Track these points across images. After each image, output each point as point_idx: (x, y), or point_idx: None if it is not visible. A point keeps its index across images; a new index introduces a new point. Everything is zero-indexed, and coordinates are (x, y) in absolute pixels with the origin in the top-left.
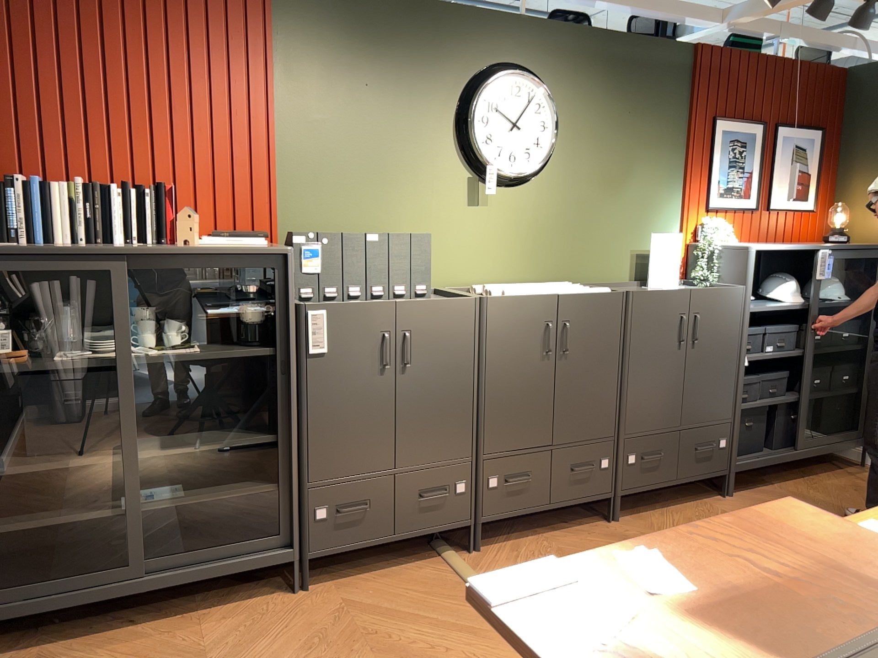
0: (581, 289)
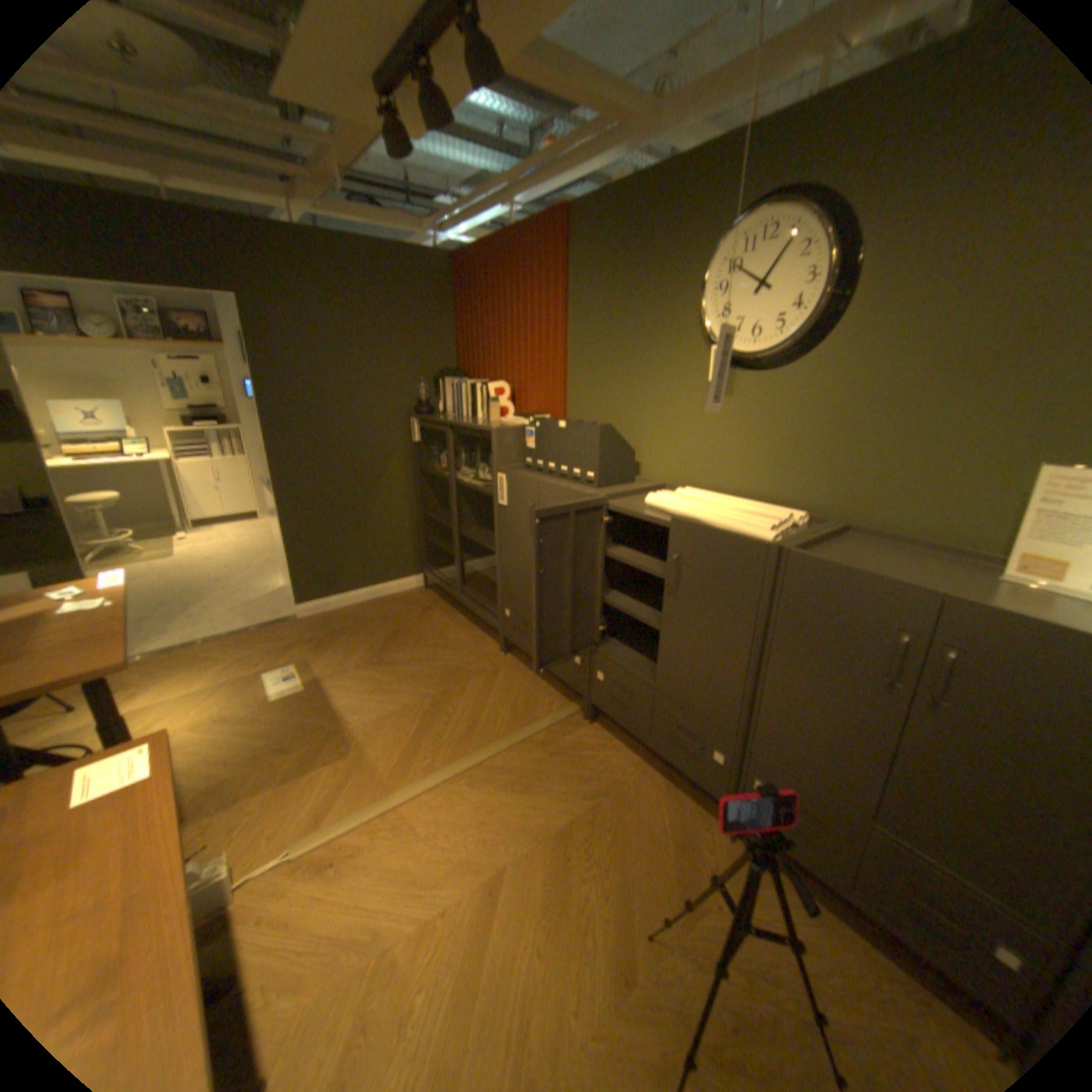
0: (731, 521)
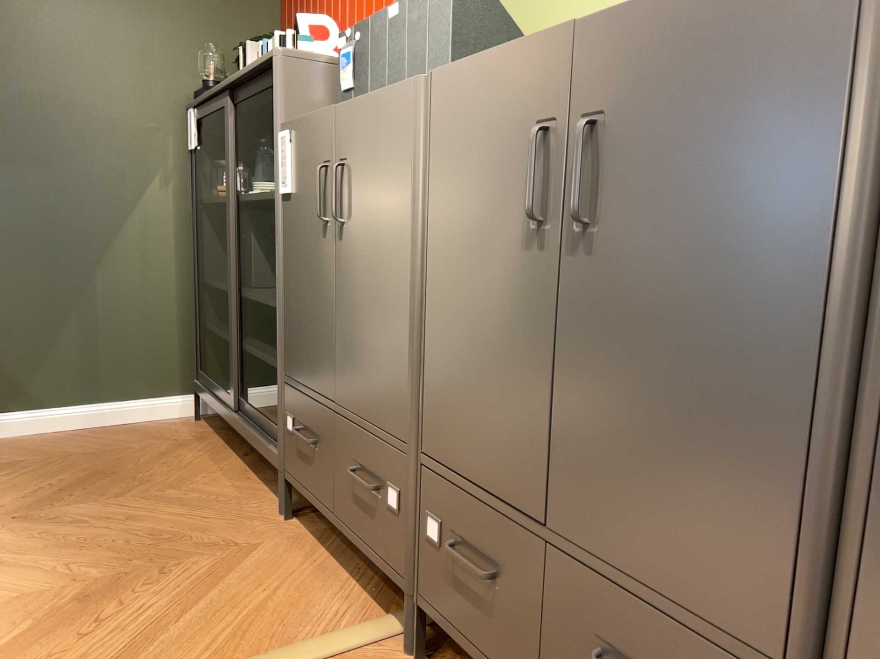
0: None
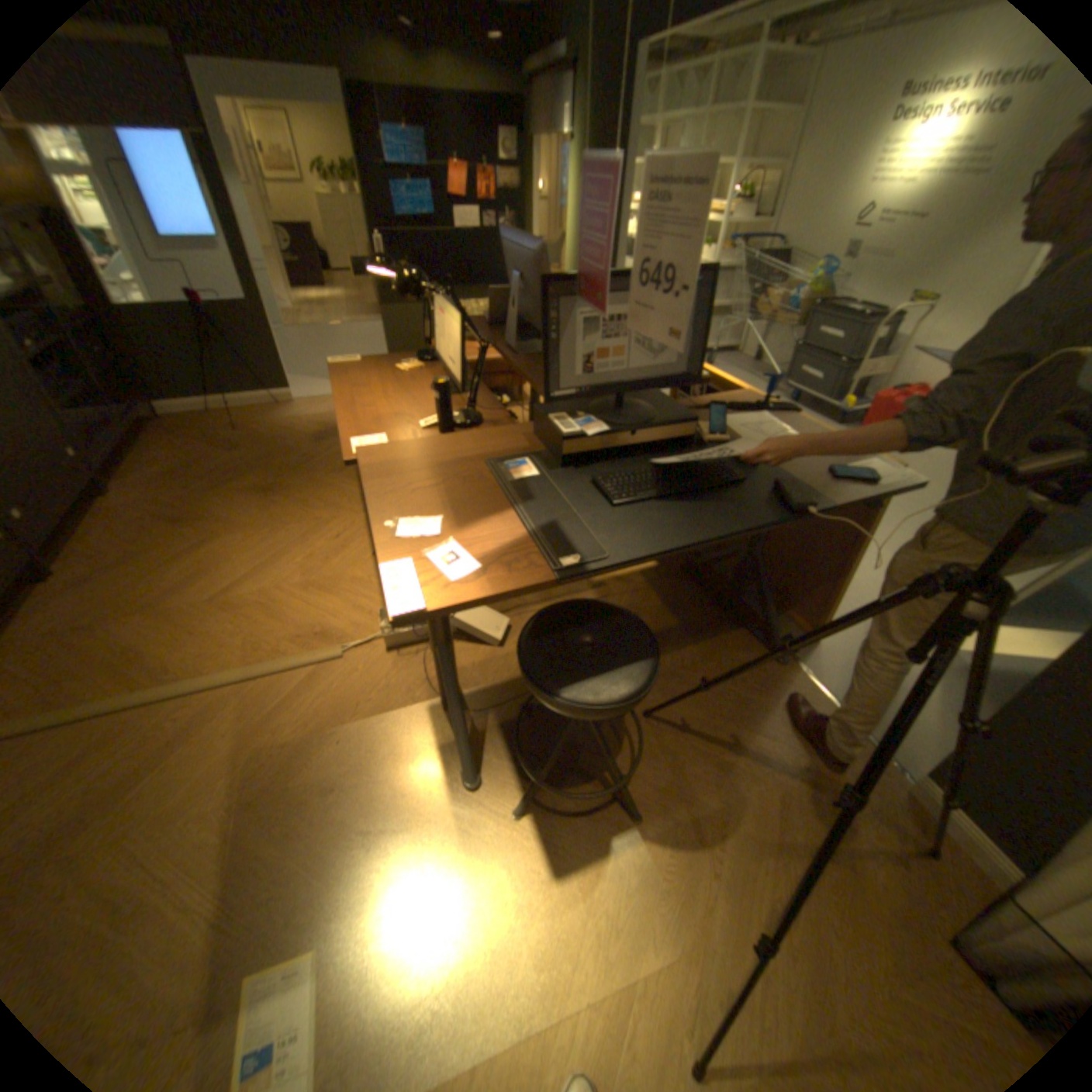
0: None
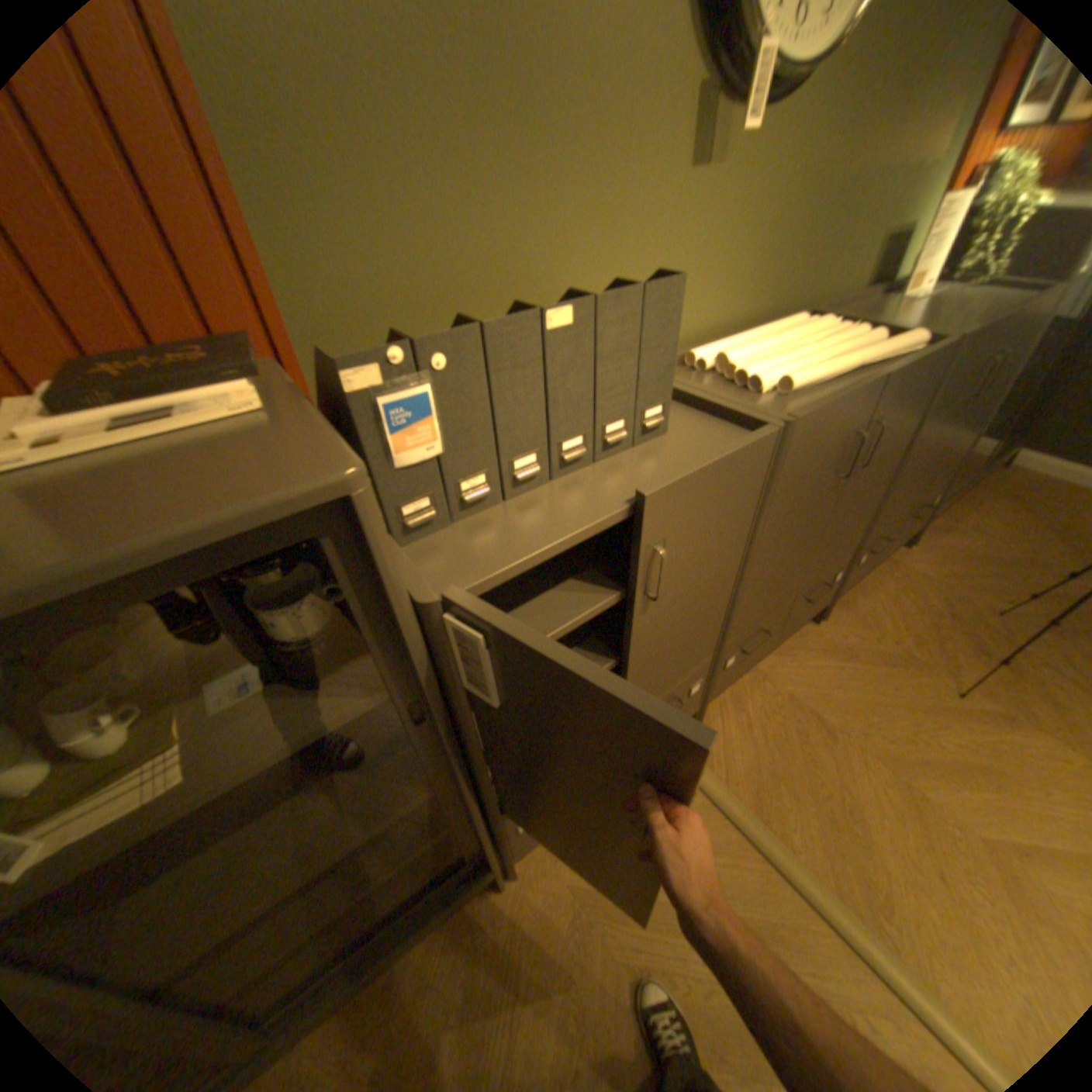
0: (893, 343)
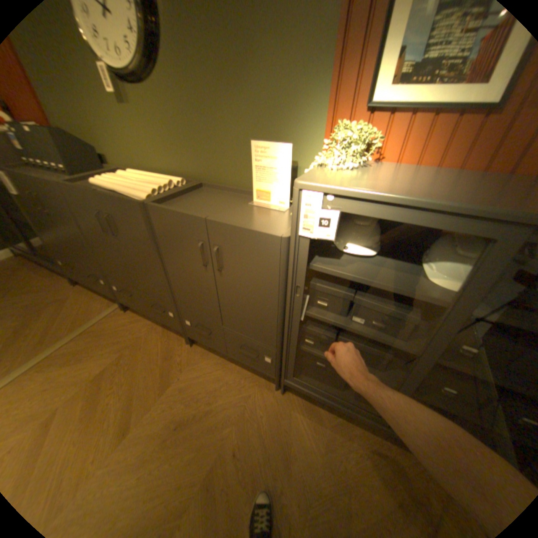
0: (129, 190)
